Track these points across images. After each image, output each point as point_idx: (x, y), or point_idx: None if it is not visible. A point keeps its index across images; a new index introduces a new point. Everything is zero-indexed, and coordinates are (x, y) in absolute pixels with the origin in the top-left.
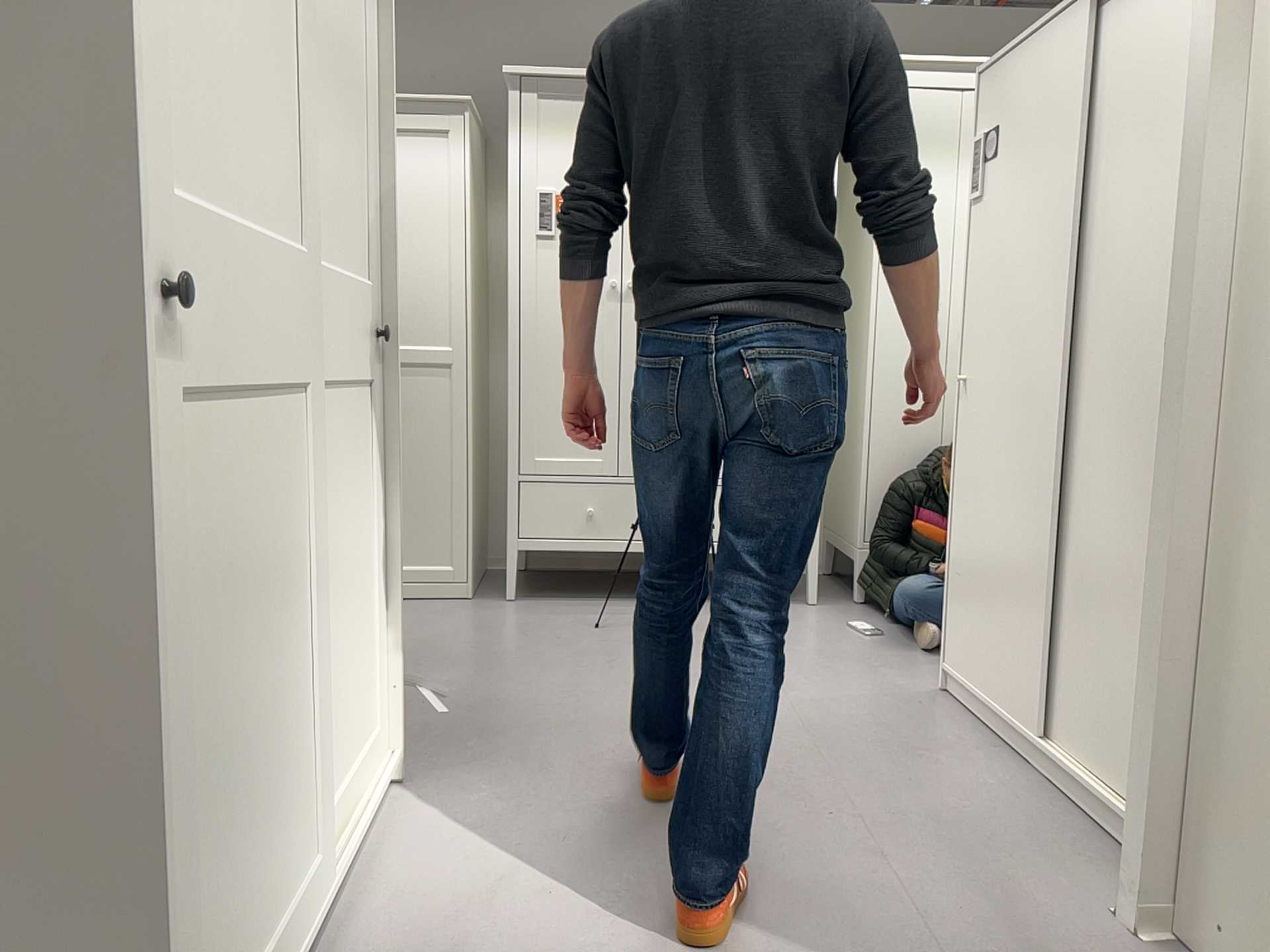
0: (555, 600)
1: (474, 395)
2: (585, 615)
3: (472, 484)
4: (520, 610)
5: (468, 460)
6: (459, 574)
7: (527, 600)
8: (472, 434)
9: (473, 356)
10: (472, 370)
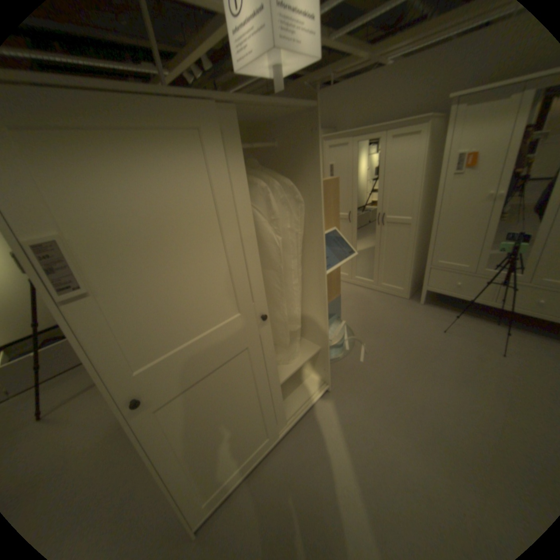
0: (439, 307)
1: (419, 233)
2: (446, 321)
3: (414, 263)
4: (422, 310)
5: (412, 257)
6: (405, 291)
7: (428, 304)
8: (416, 247)
9: (421, 219)
10: (419, 225)
